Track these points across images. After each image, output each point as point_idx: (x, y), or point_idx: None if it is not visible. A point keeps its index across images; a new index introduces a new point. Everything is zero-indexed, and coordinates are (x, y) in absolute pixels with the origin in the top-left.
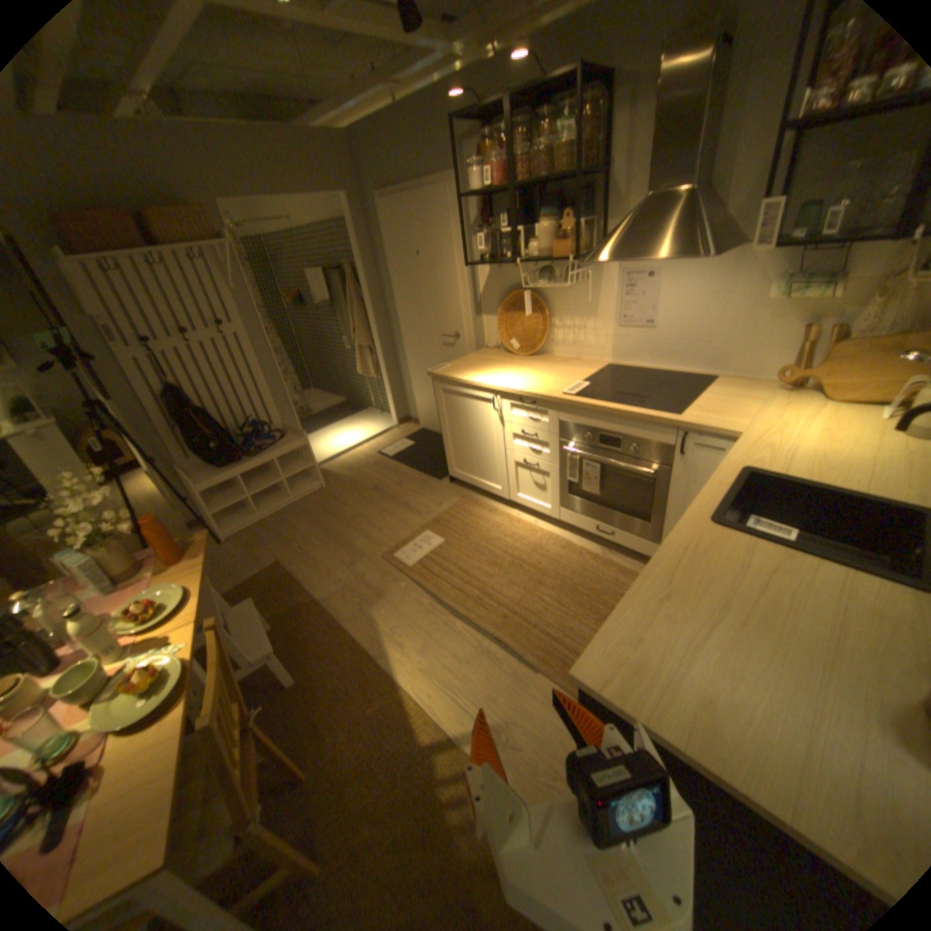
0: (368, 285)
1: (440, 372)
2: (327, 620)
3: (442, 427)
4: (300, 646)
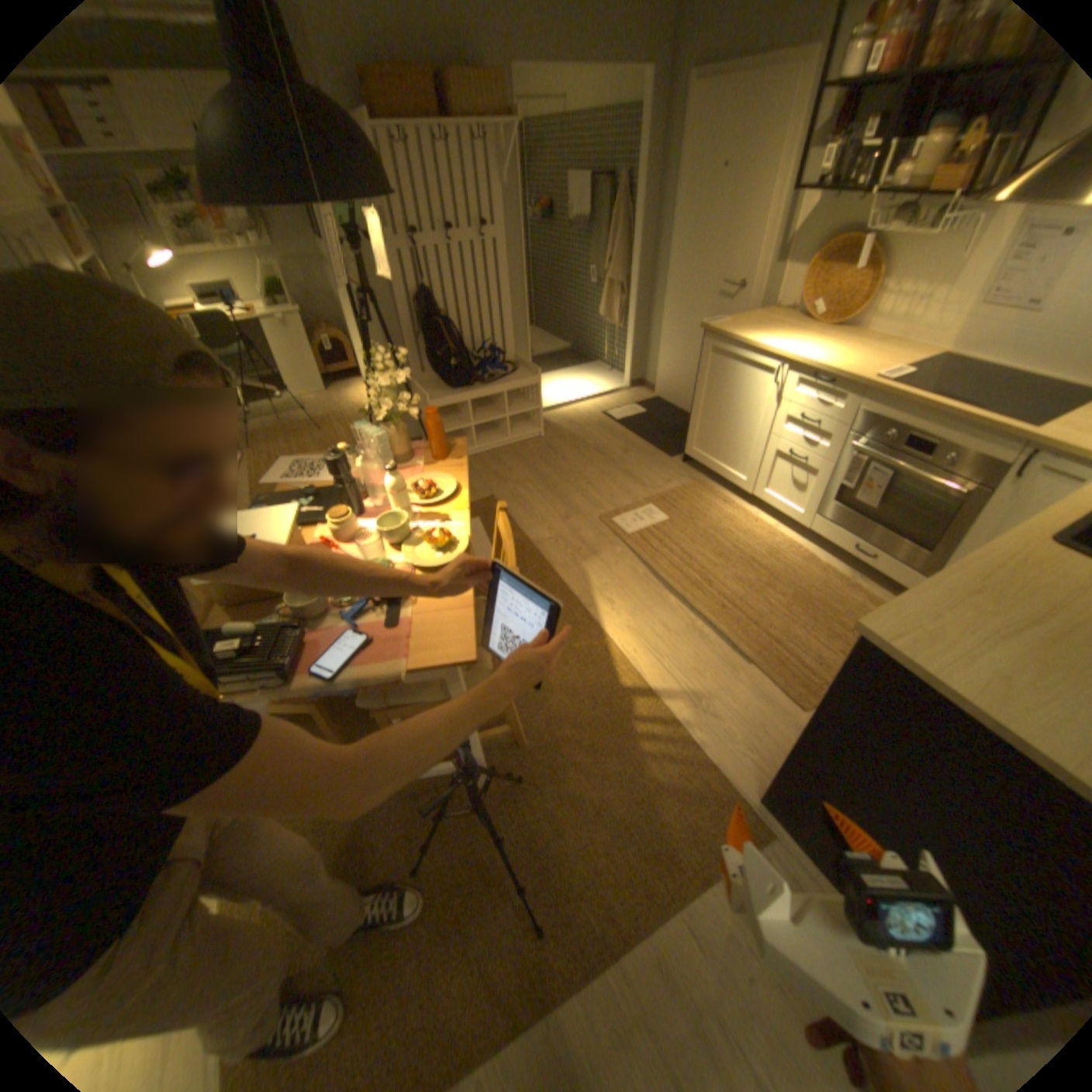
0: (644, 202)
1: (718, 326)
2: (540, 560)
3: (695, 395)
4: None
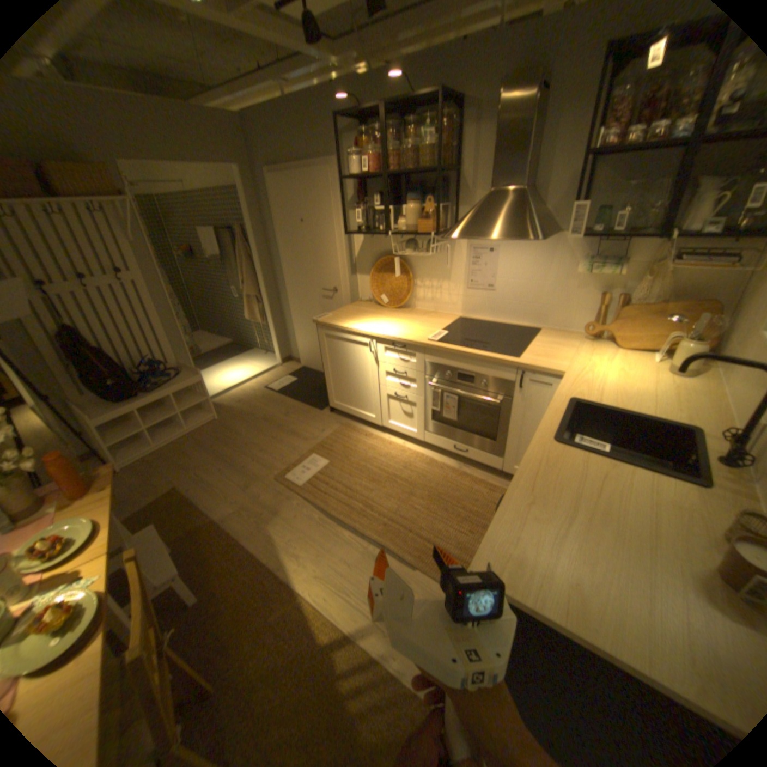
0: (257, 244)
1: (324, 320)
2: (226, 539)
3: (325, 366)
4: (201, 564)
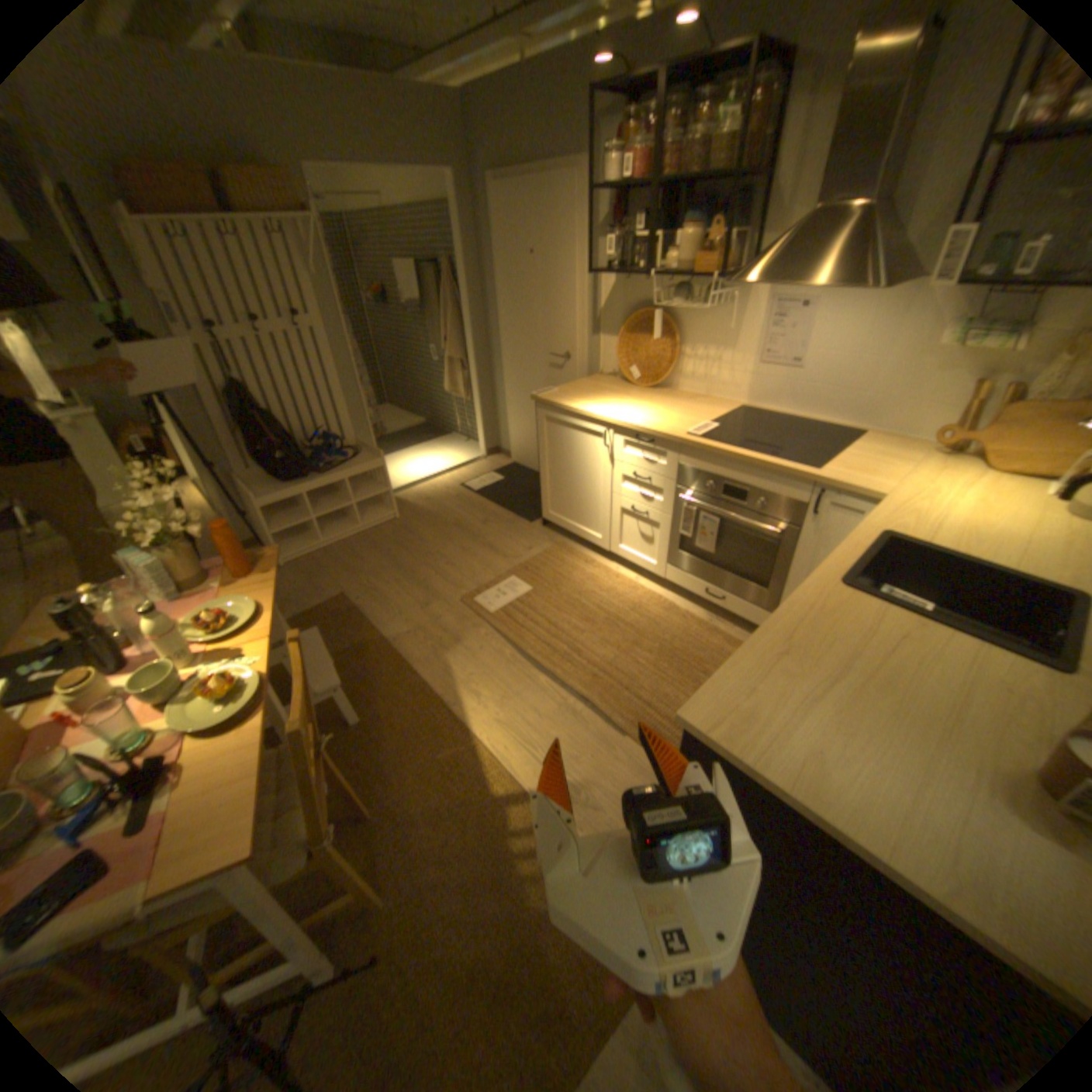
0: (468, 286)
1: (546, 396)
2: (397, 660)
3: (541, 461)
4: (367, 684)
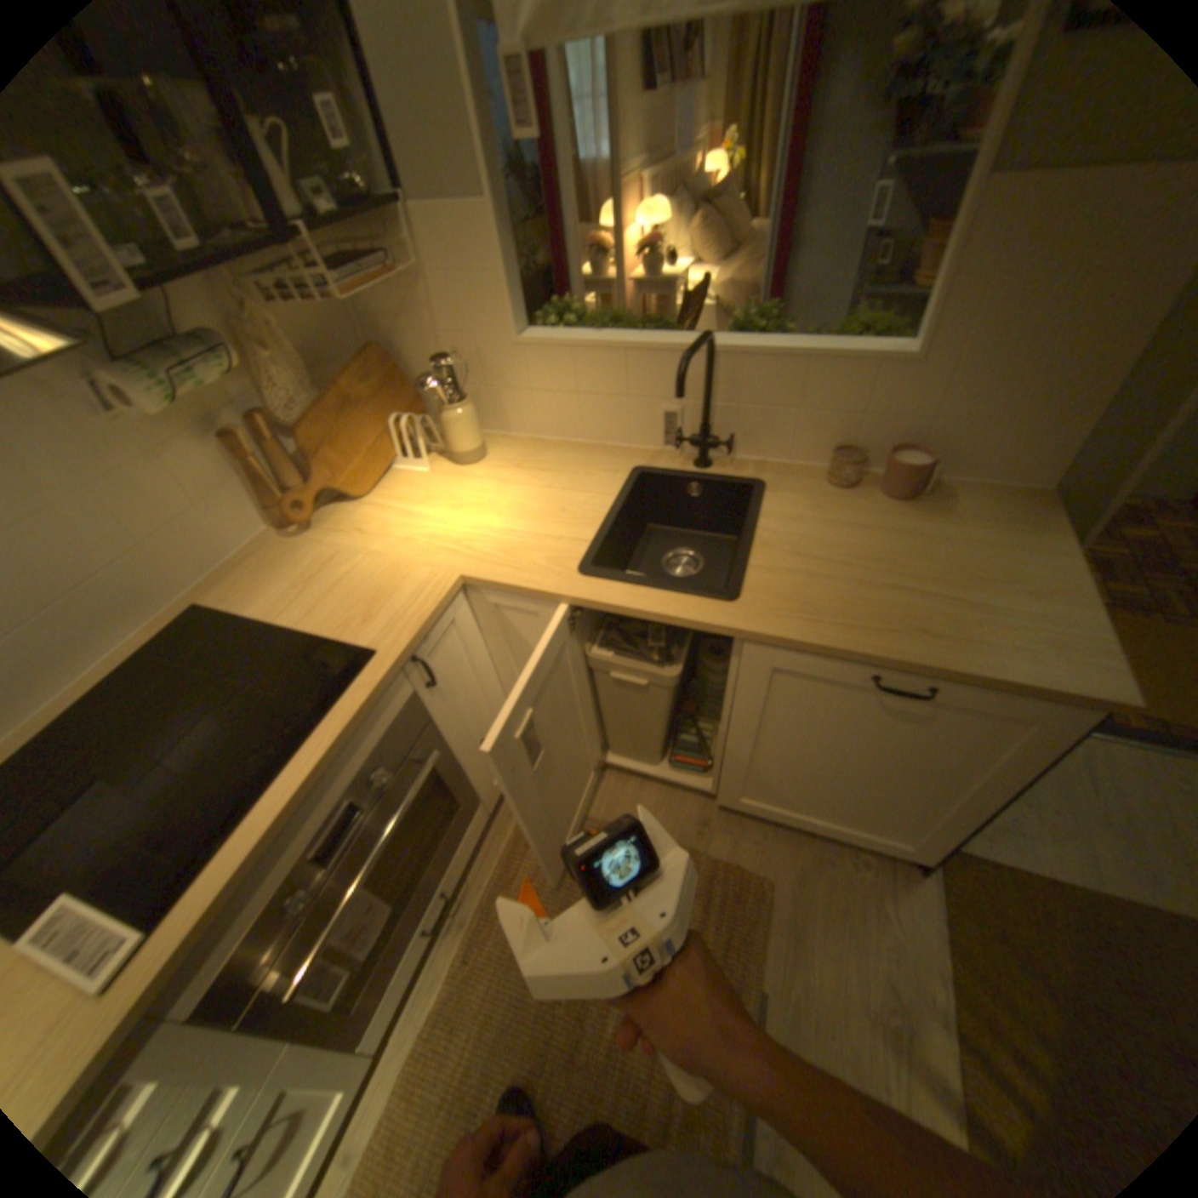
0: None
1: None
2: None
3: None
4: None
